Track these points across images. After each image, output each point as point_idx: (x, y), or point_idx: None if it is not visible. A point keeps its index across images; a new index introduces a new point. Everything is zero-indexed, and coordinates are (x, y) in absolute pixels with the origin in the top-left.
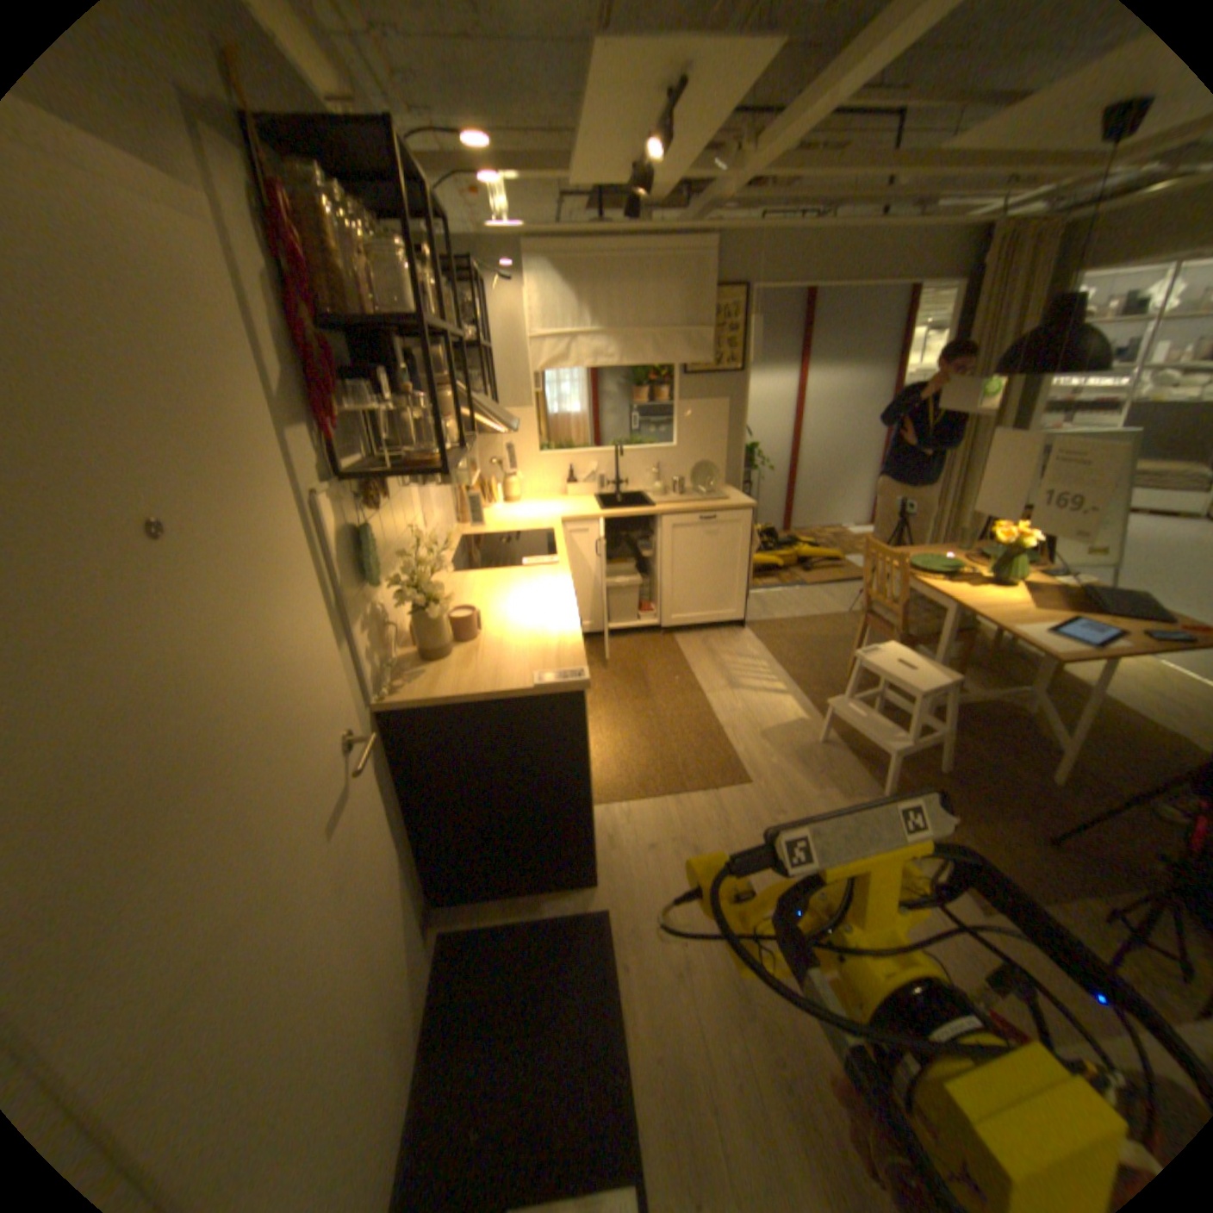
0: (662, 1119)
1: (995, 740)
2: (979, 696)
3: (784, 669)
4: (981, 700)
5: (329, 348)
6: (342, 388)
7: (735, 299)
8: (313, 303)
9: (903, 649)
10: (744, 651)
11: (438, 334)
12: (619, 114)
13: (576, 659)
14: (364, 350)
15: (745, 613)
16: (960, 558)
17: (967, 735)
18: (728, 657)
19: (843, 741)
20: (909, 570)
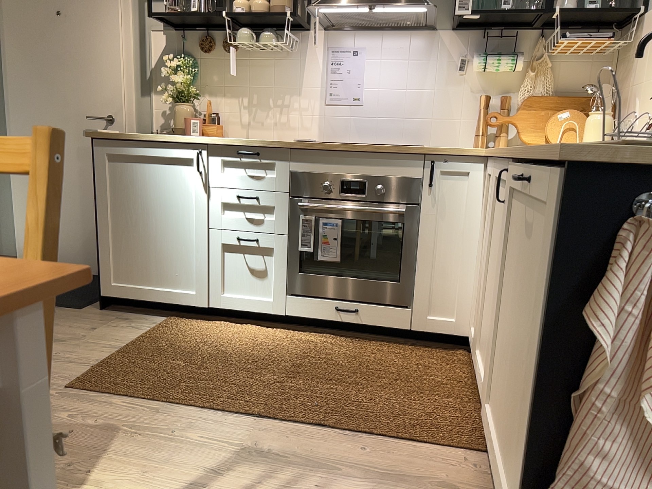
0: None
1: None
2: None
3: None
4: None
5: None
6: None
7: None
8: None
9: None
10: None
11: None
12: None
13: (114, 133)
14: None
15: None
16: None
17: None
18: None
19: None
20: None
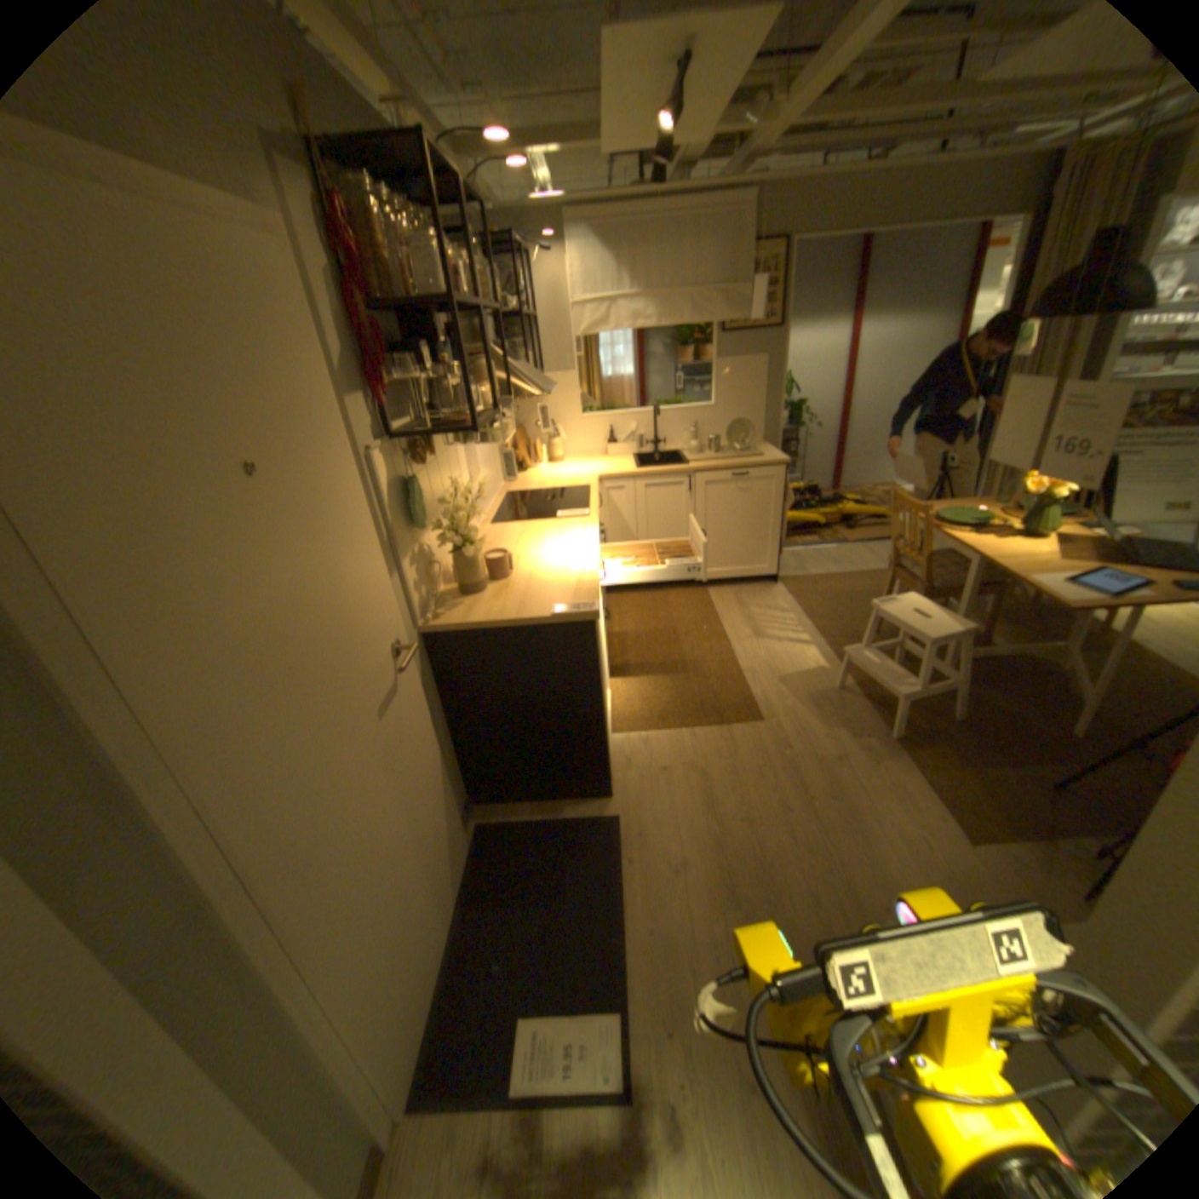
0: (648, 972)
1: (1019, 692)
2: (1007, 650)
3: (812, 622)
4: (1009, 654)
5: (382, 328)
6: (392, 362)
7: (780, 252)
8: (367, 292)
9: (924, 601)
10: (774, 604)
11: (478, 309)
12: (636, 90)
13: (591, 595)
14: (411, 328)
15: (781, 569)
16: (995, 511)
17: (990, 687)
18: (757, 609)
19: (859, 688)
20: (936, 523)
